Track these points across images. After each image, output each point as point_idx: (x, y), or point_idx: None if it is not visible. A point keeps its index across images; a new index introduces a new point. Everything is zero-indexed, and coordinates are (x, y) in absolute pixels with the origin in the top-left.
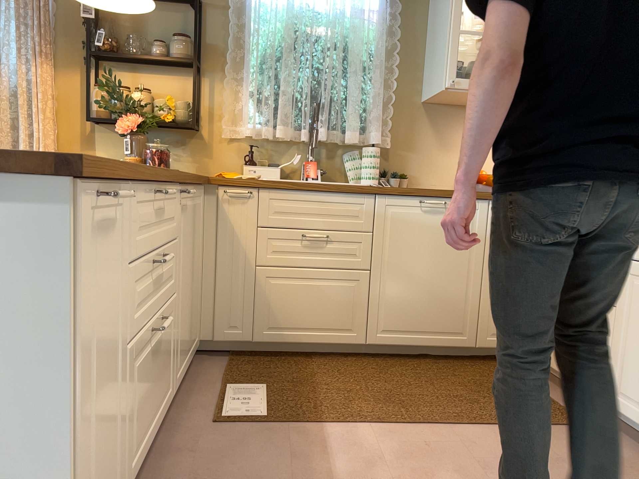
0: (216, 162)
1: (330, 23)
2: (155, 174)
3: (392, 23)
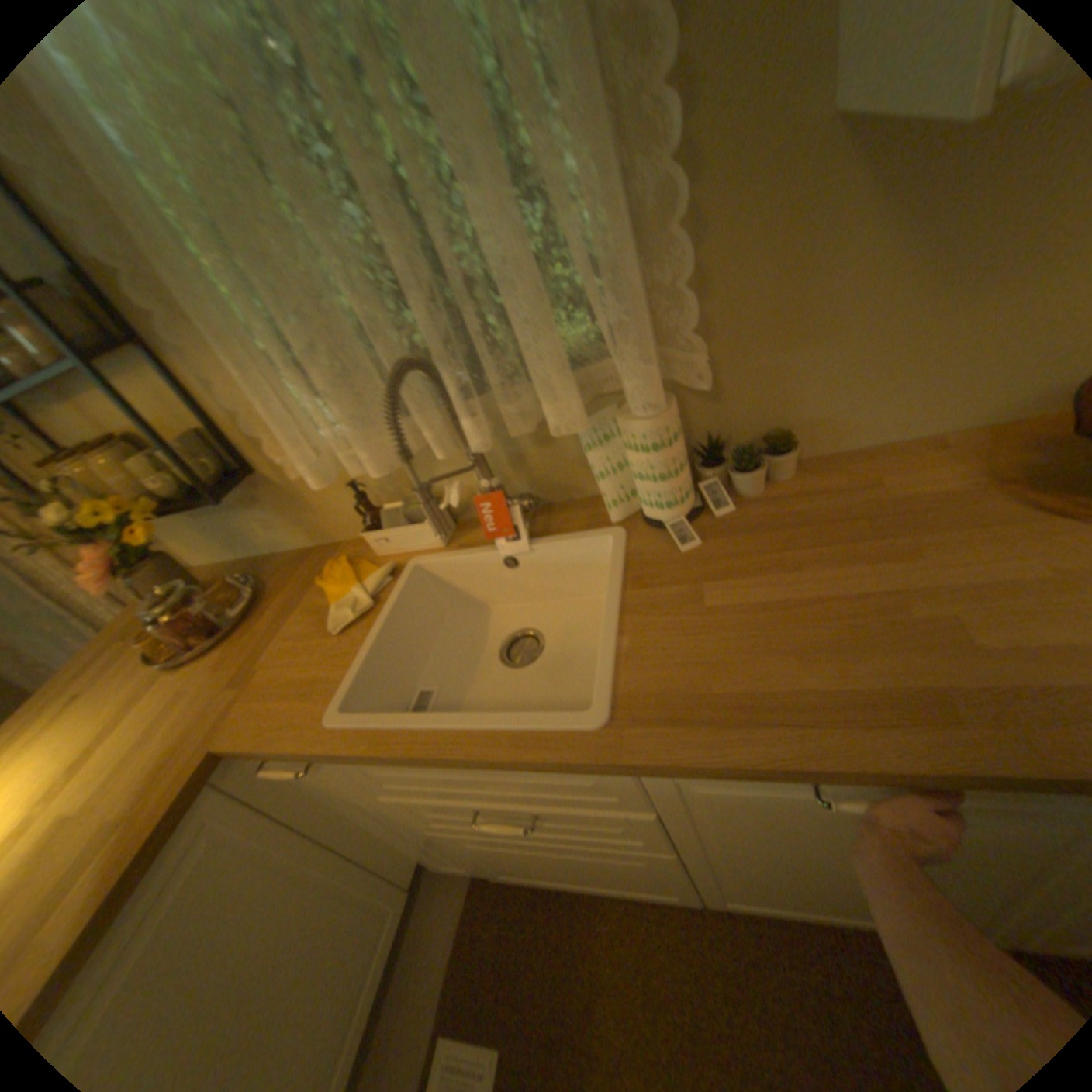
0: (322, 517)
1: None
2: None
3: None
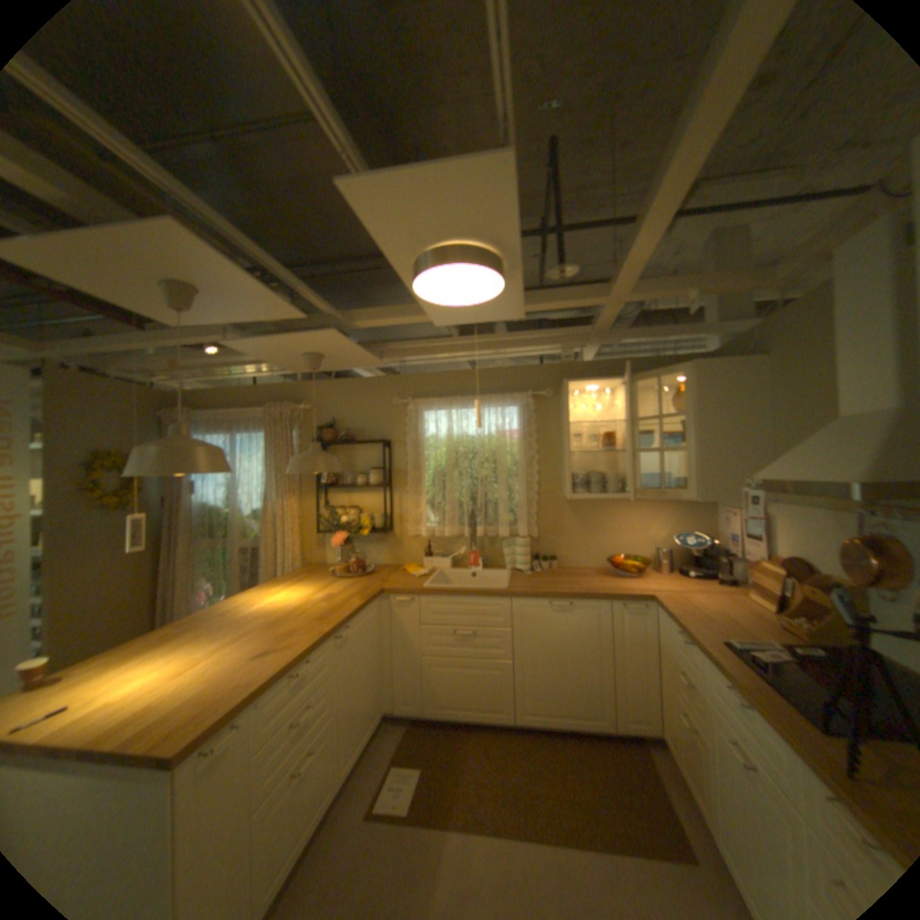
0: (406, 553)
1: (480, 447)
2: (295, 660)
3: (530, 439)
